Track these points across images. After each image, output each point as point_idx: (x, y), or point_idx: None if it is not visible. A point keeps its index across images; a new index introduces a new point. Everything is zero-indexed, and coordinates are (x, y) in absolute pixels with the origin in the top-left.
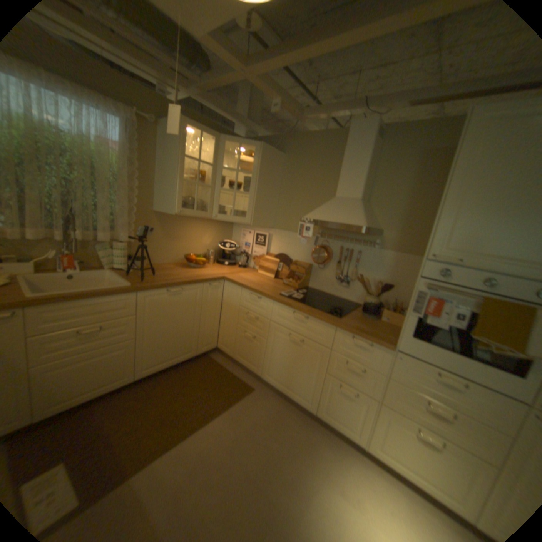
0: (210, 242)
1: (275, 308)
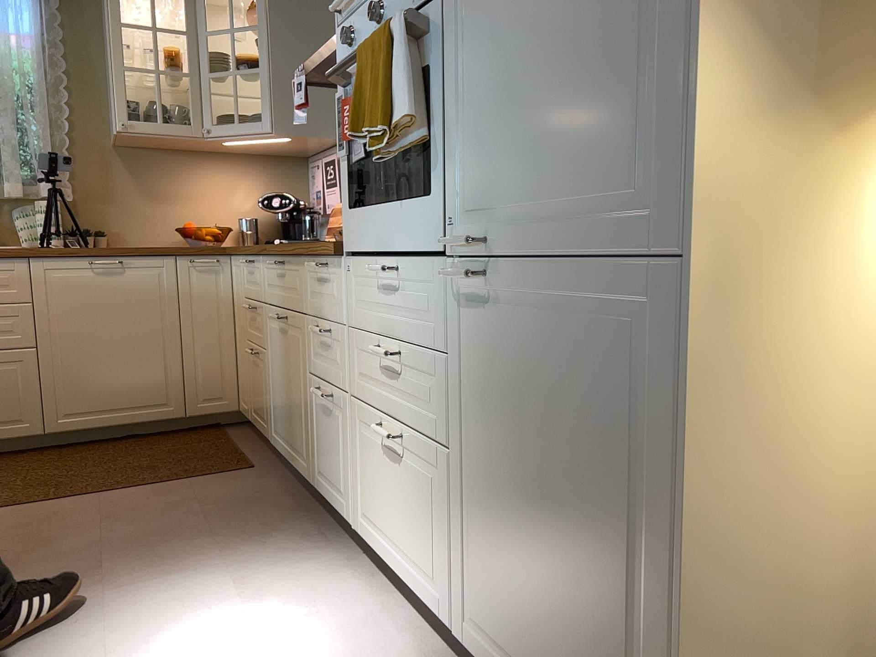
0: (253, 205)
1: (264, 272)
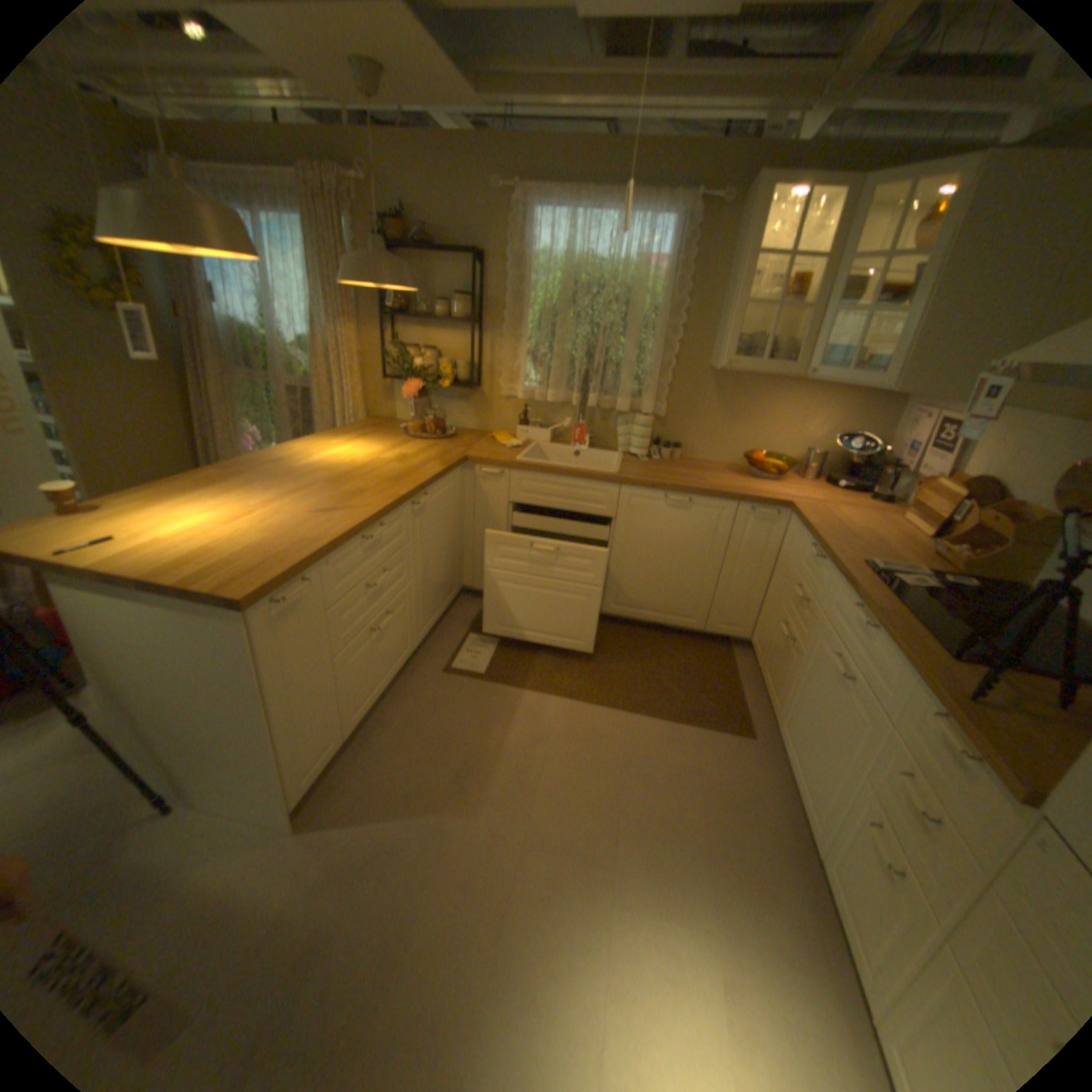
0: (826, 435)
1: (837, 589)
